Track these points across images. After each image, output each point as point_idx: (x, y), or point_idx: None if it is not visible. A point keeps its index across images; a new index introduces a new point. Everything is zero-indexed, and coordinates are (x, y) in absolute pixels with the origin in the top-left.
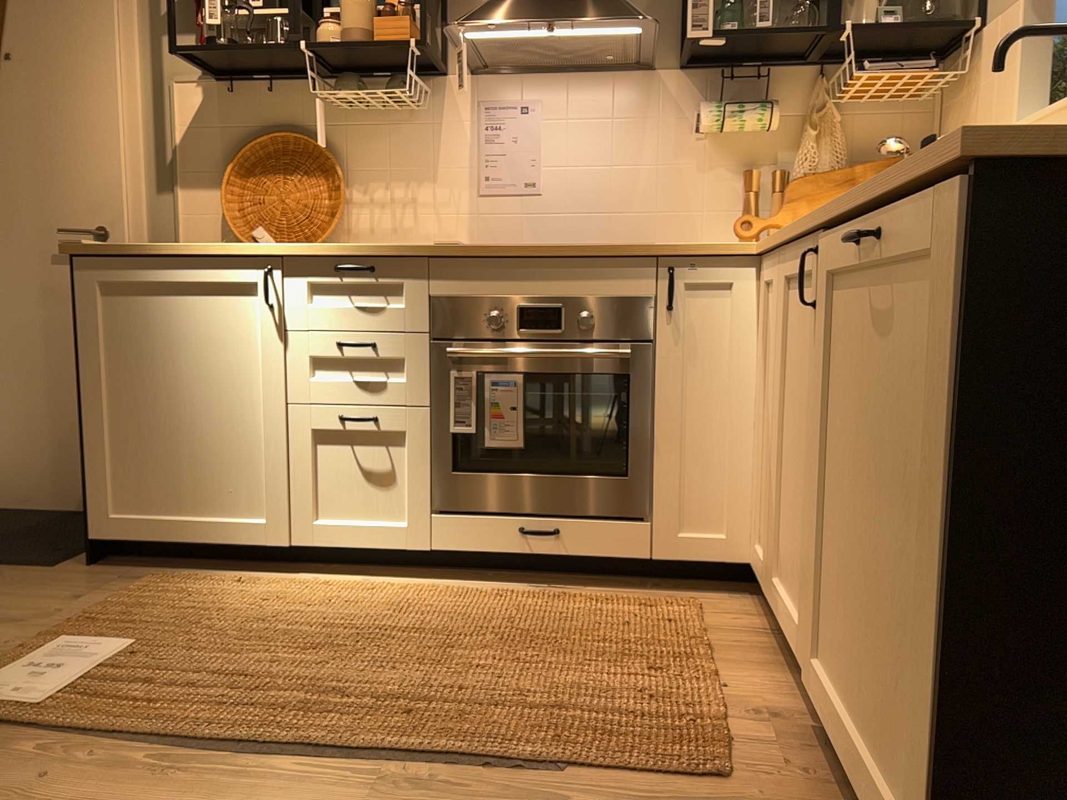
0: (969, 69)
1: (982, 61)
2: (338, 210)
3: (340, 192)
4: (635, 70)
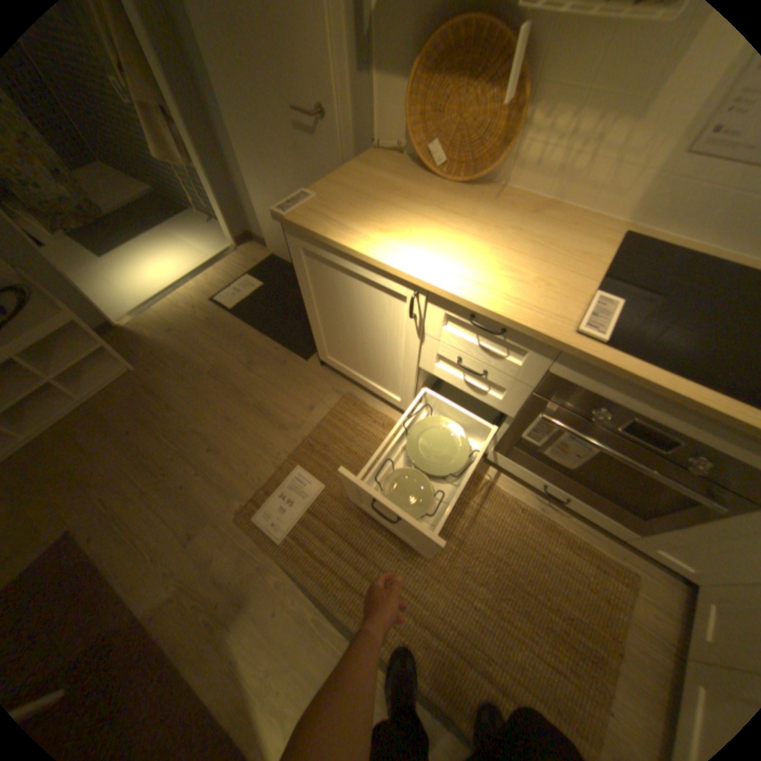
0: None
1: None
2: (512, 139)
3: (522, 119)
4: None
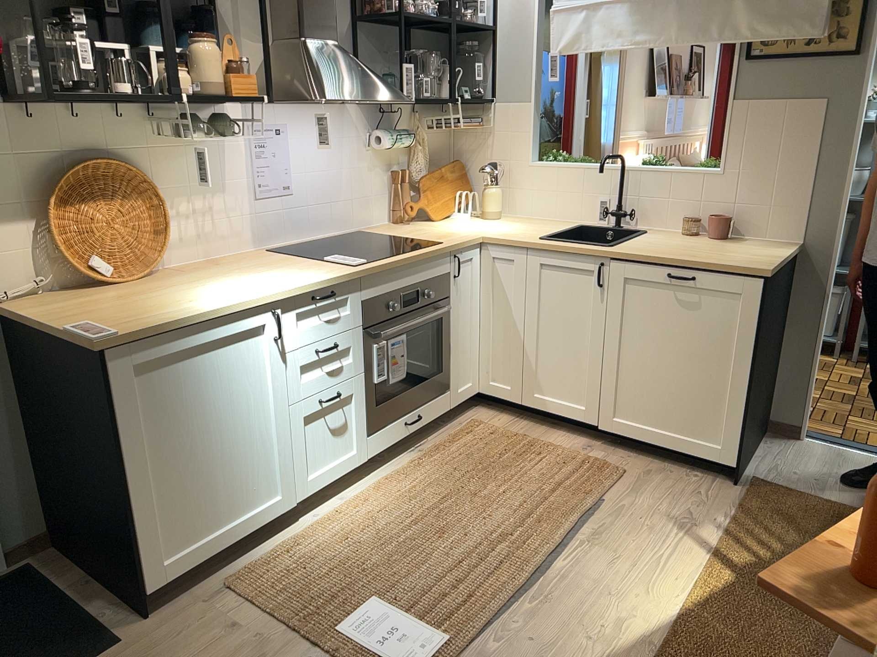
0: (488, 120)
1: (498, 120)
2: (166, 229)
3: (168, 213)
4: (336, 104)
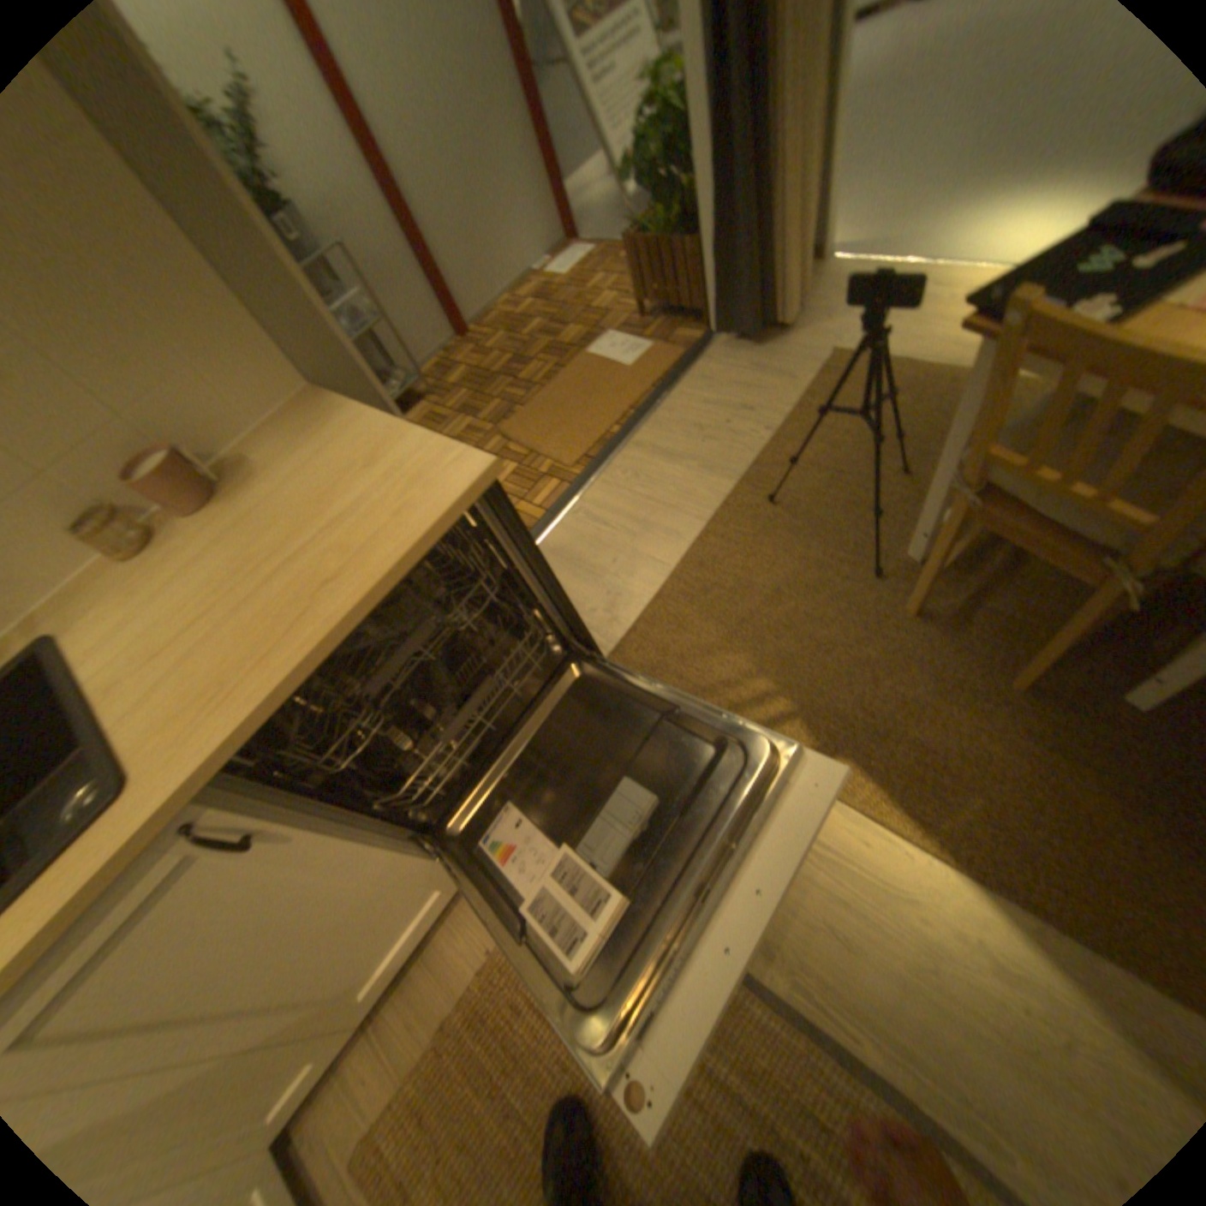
0: None
1: None
2: None
3: None
4: None
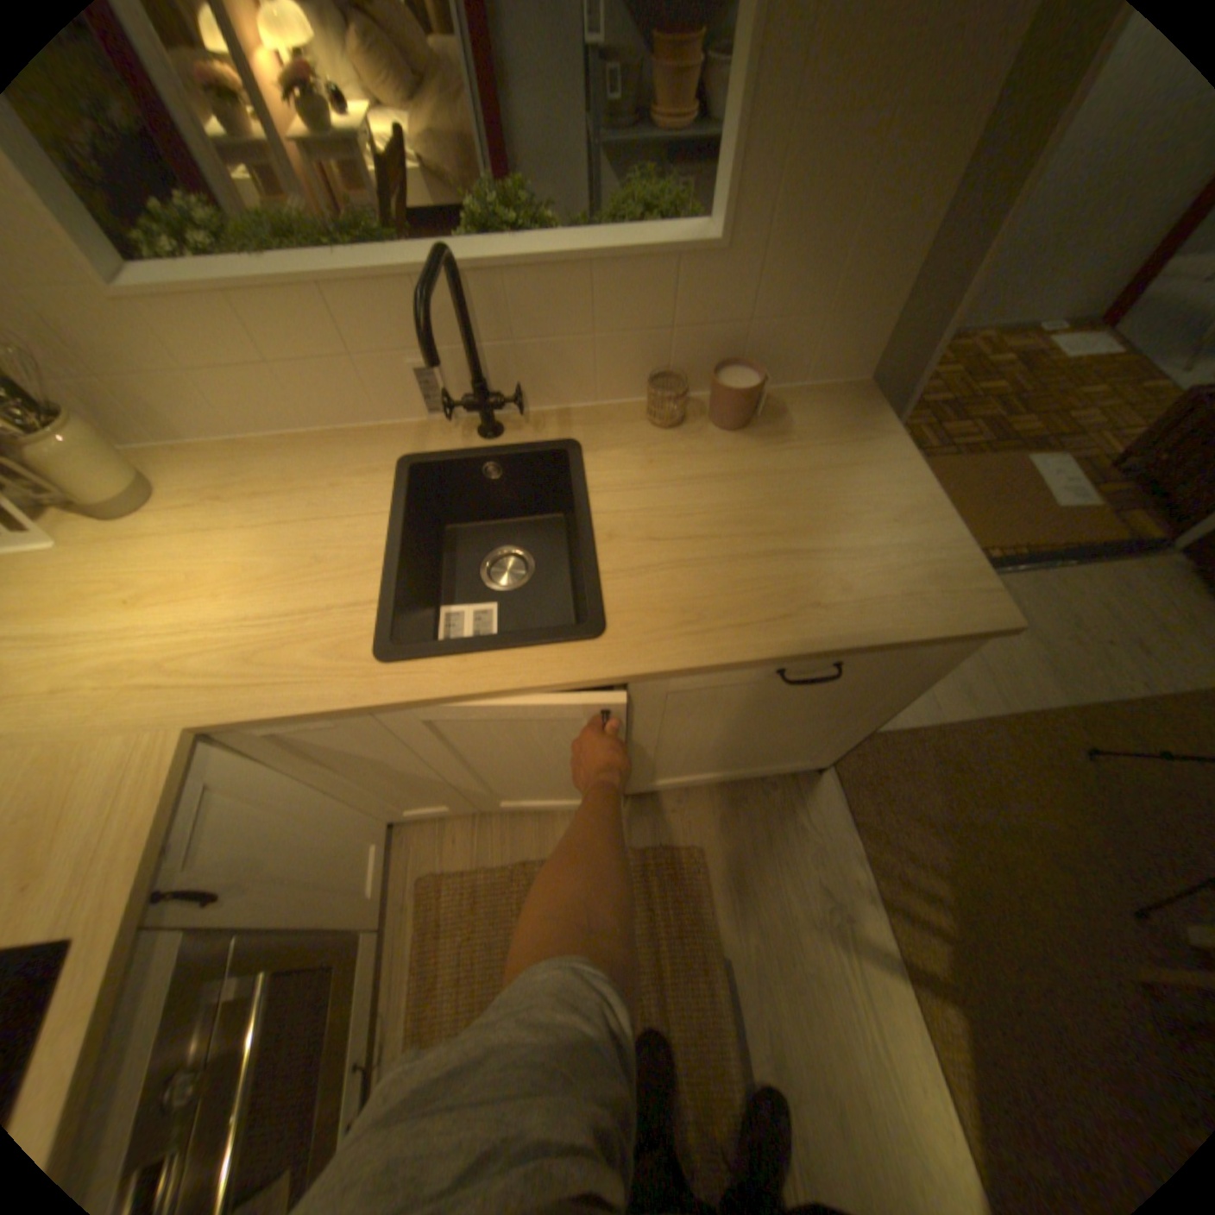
0: None
1: None
2: None
3: None
4: None
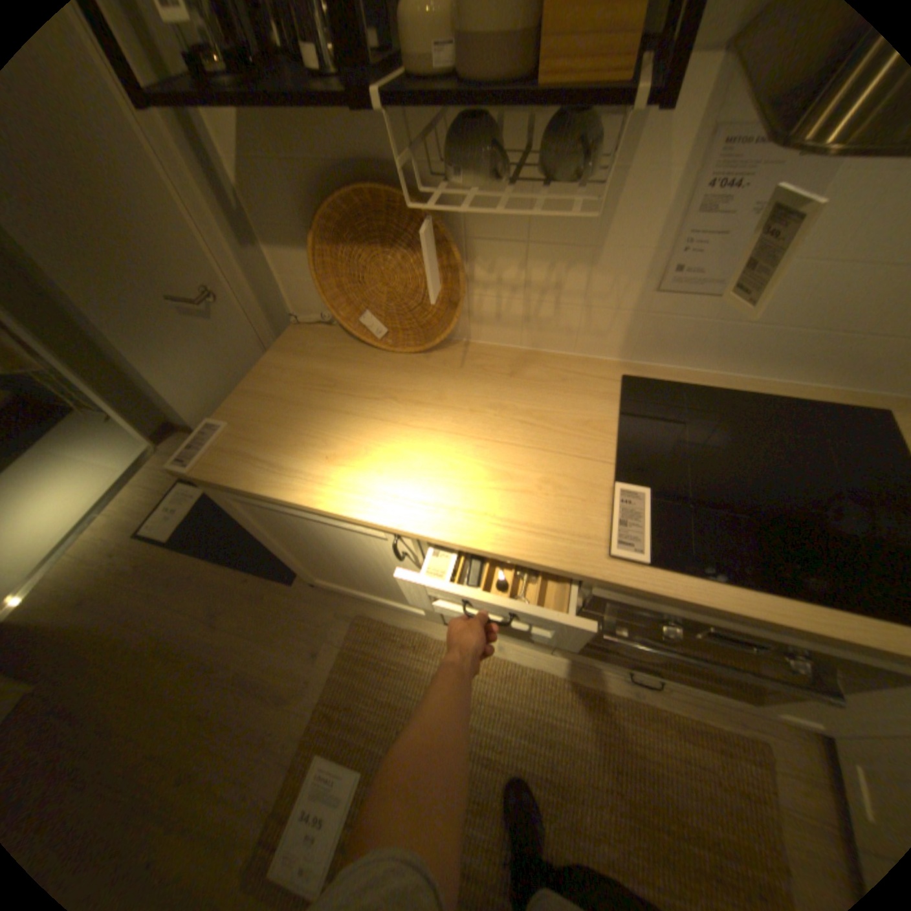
0: None
1: None
2: (458, 302)
3: (462, 283)
4: None
